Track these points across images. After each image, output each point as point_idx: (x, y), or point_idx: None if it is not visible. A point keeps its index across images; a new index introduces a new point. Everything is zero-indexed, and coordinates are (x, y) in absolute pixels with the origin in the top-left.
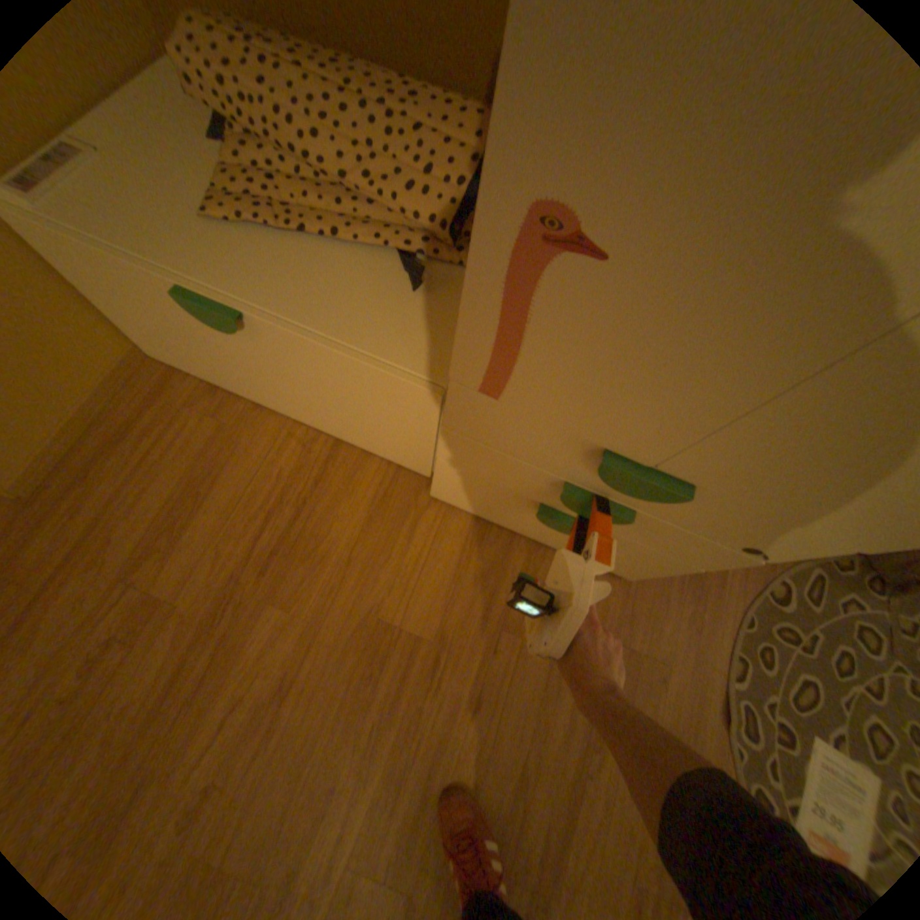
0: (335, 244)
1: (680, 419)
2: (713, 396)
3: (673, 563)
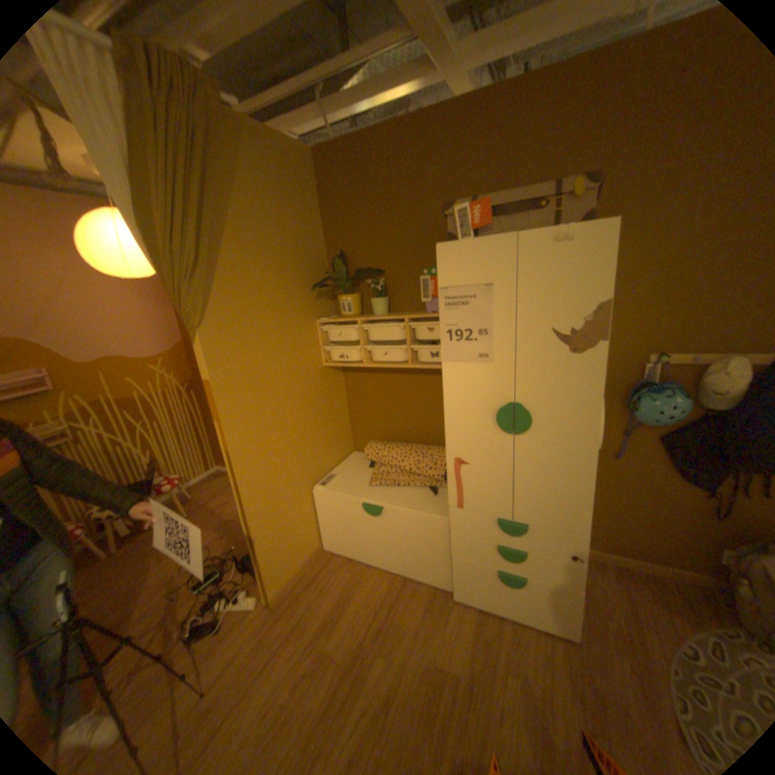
0: (408, 488)
1: (503, 497)
2: (503, 488)
3: (570, 596)
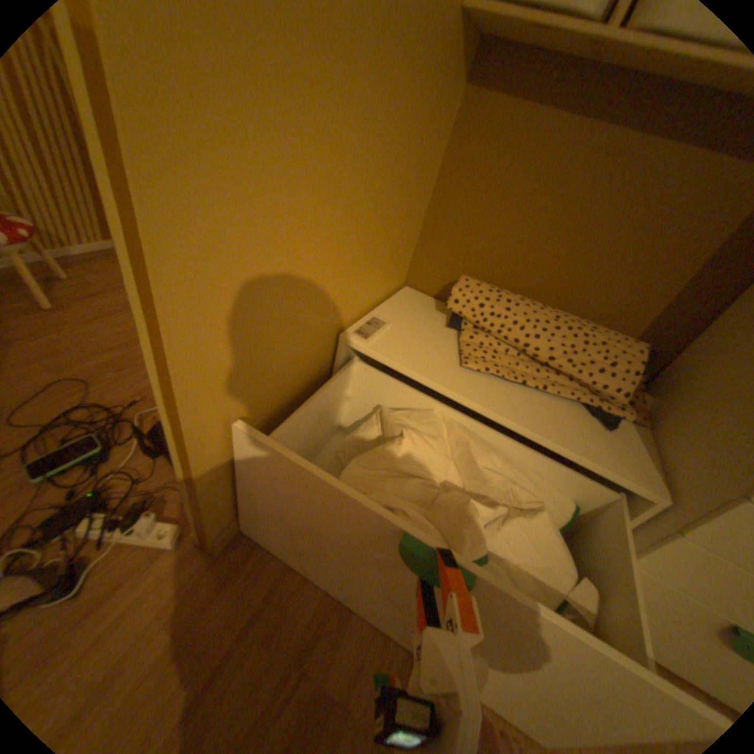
0: (544, 393)
1: None
2: None
3: None
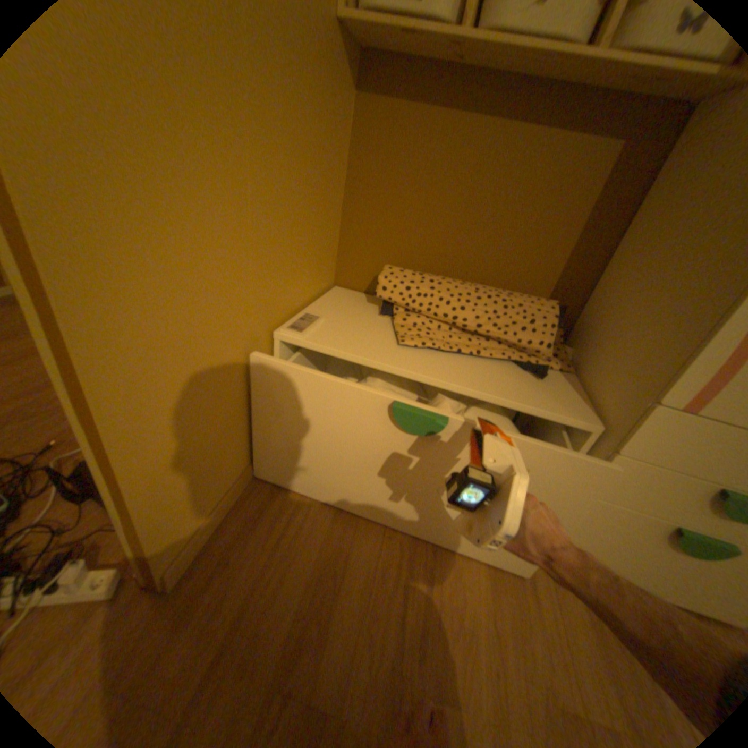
0: (478, 358)
1: None
2: None
3: None
